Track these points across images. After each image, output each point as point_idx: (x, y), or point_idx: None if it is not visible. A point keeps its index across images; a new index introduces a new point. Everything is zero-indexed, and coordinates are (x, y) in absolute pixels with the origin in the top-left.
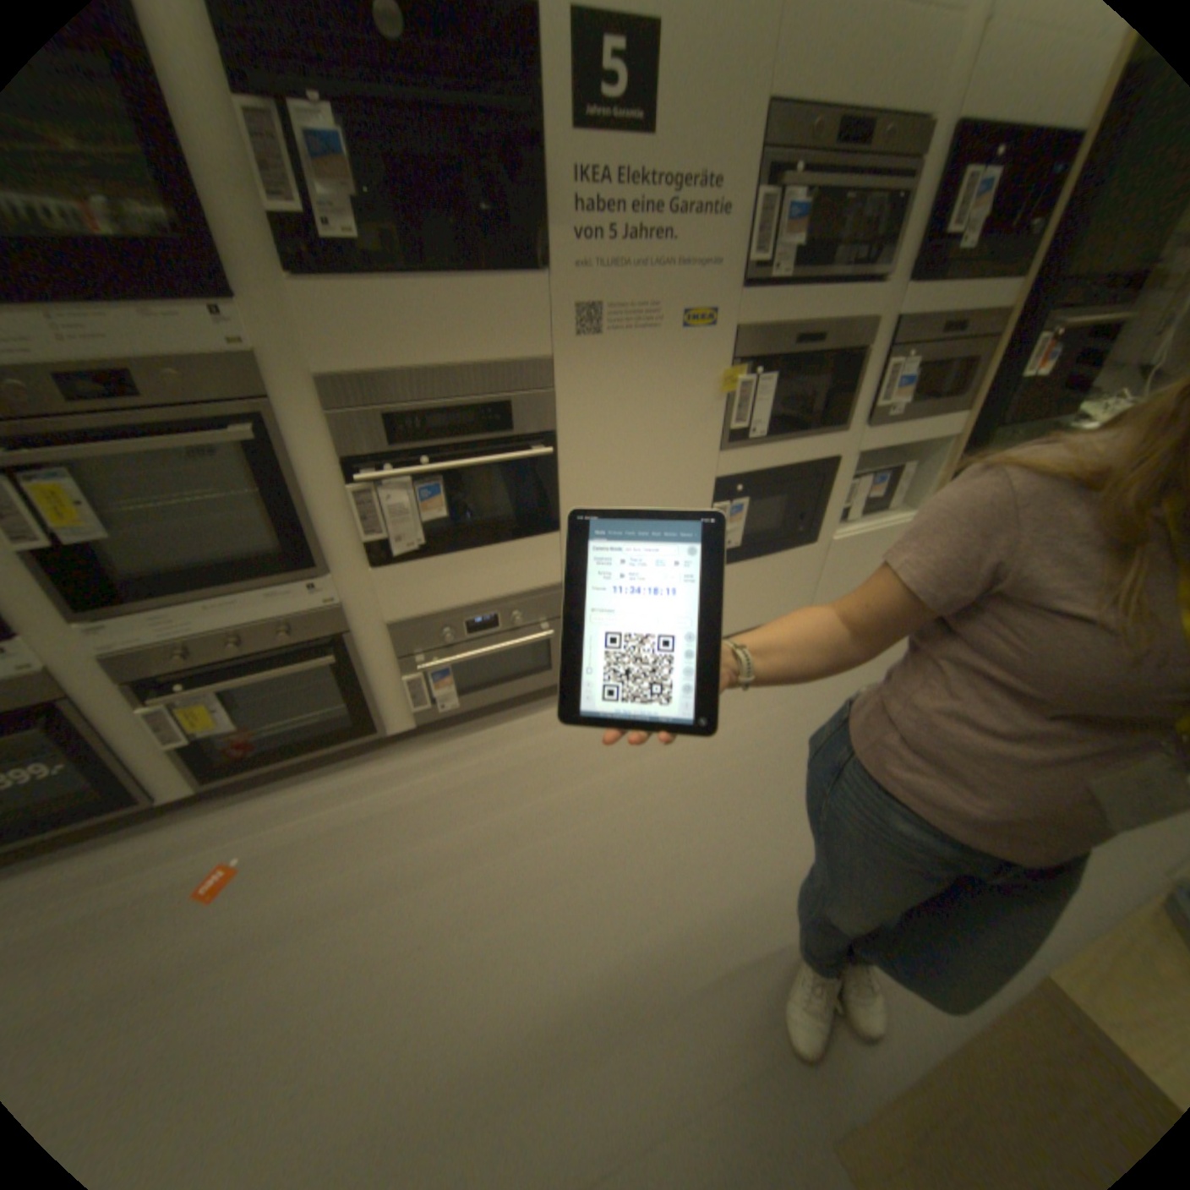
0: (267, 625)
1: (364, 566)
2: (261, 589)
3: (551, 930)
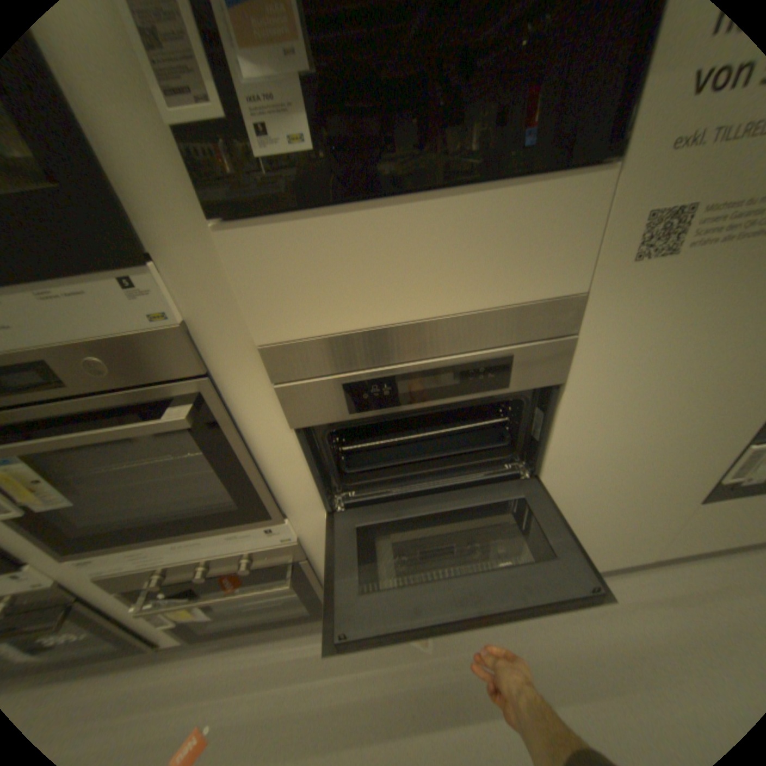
0: (229, 559)
1: (321, 512)
2: (221, 535)
3: None
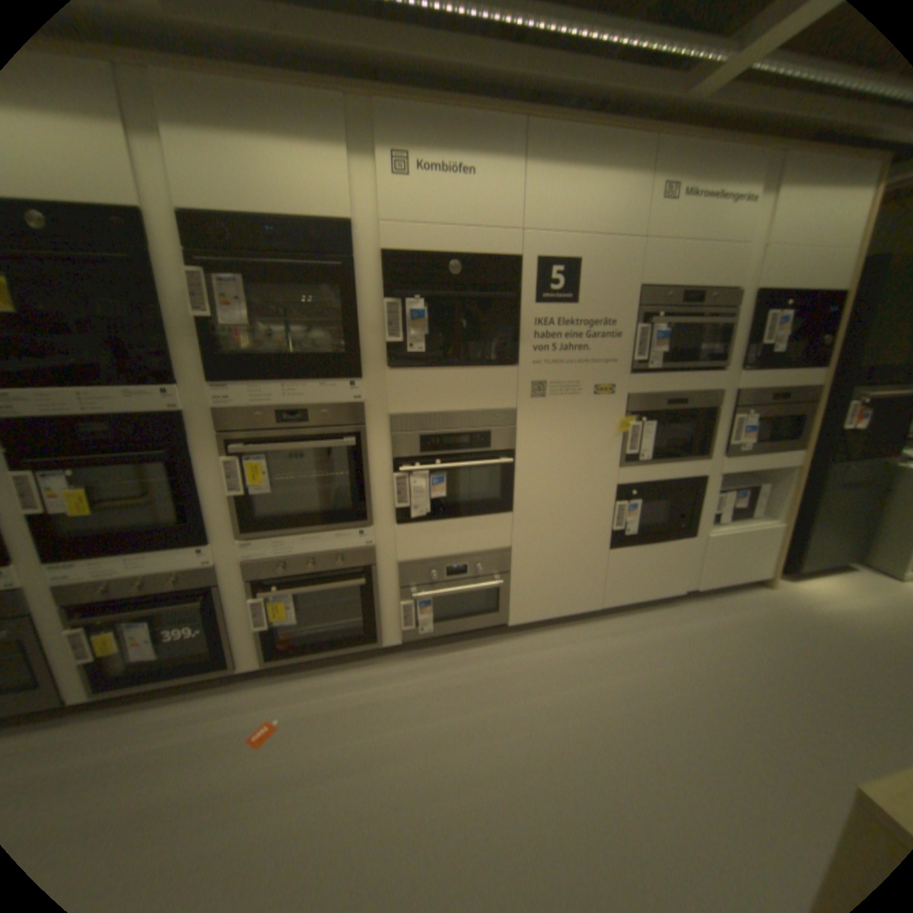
0: (331, 554)
1: (392, 523)
2: (334, 531)
3: (494, 813)
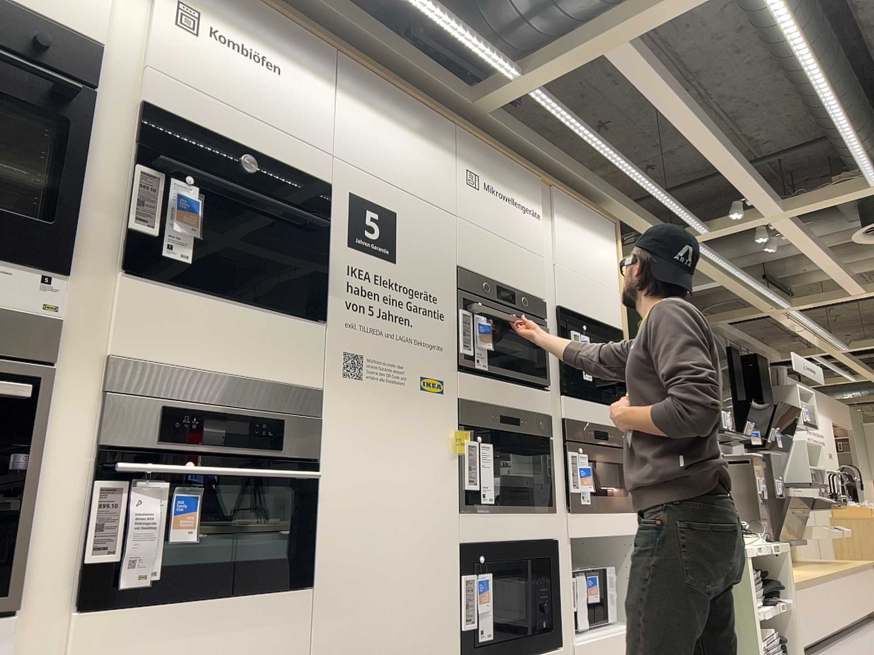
0: None
1: (66, 611)
2: None
3: None
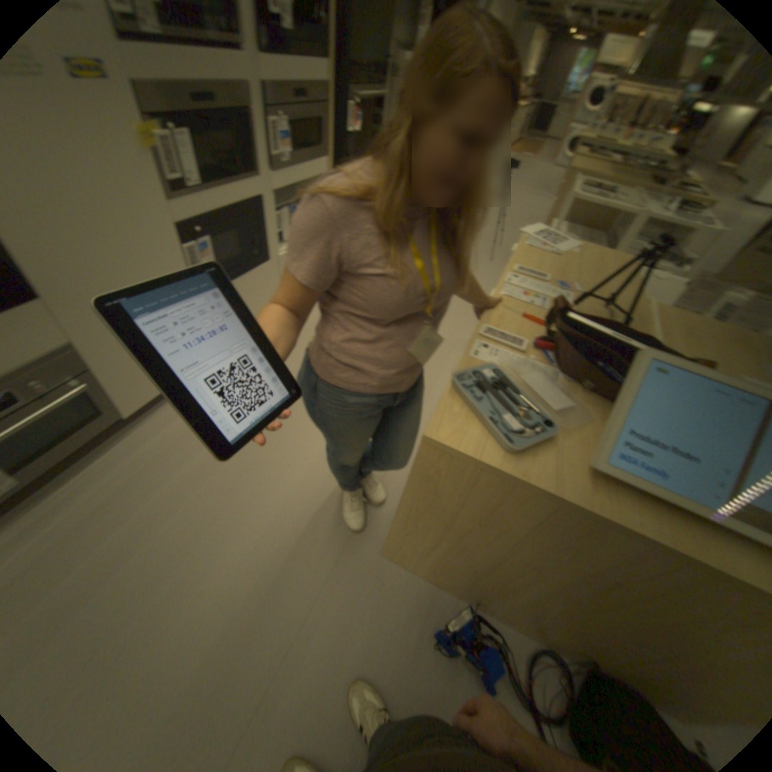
0: None
1: None
2: None
3: (195, 572)
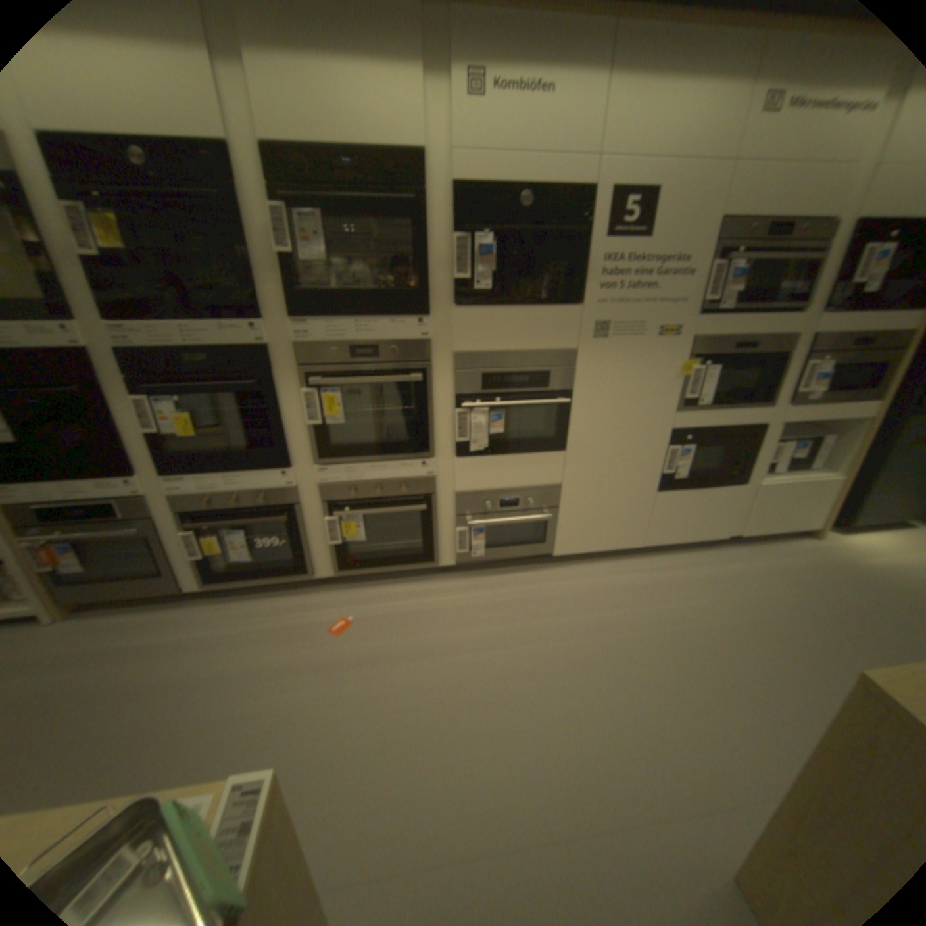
0: (398, 481)
1: (453, 456)
2: (401, 460)
3: (538, 698)
